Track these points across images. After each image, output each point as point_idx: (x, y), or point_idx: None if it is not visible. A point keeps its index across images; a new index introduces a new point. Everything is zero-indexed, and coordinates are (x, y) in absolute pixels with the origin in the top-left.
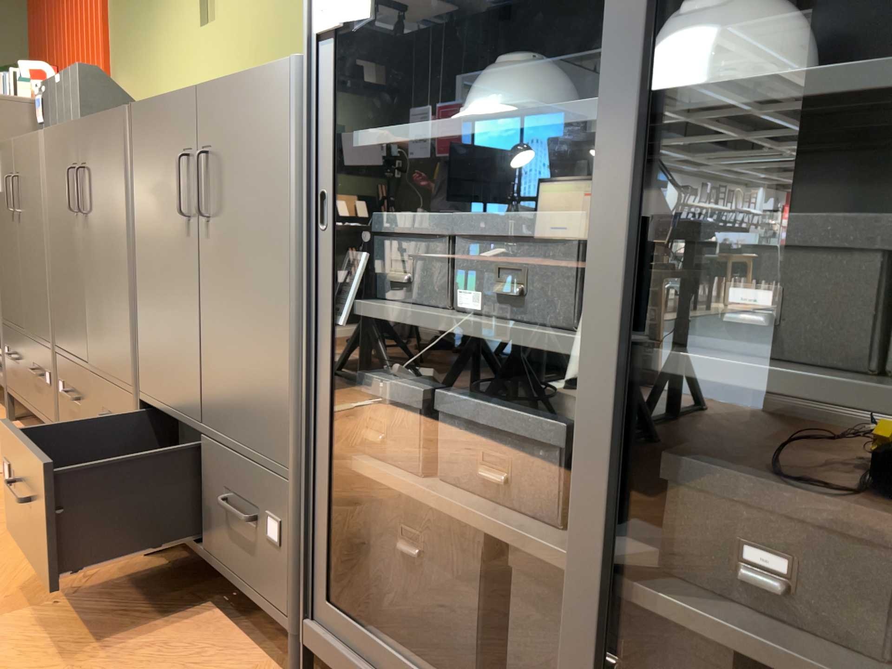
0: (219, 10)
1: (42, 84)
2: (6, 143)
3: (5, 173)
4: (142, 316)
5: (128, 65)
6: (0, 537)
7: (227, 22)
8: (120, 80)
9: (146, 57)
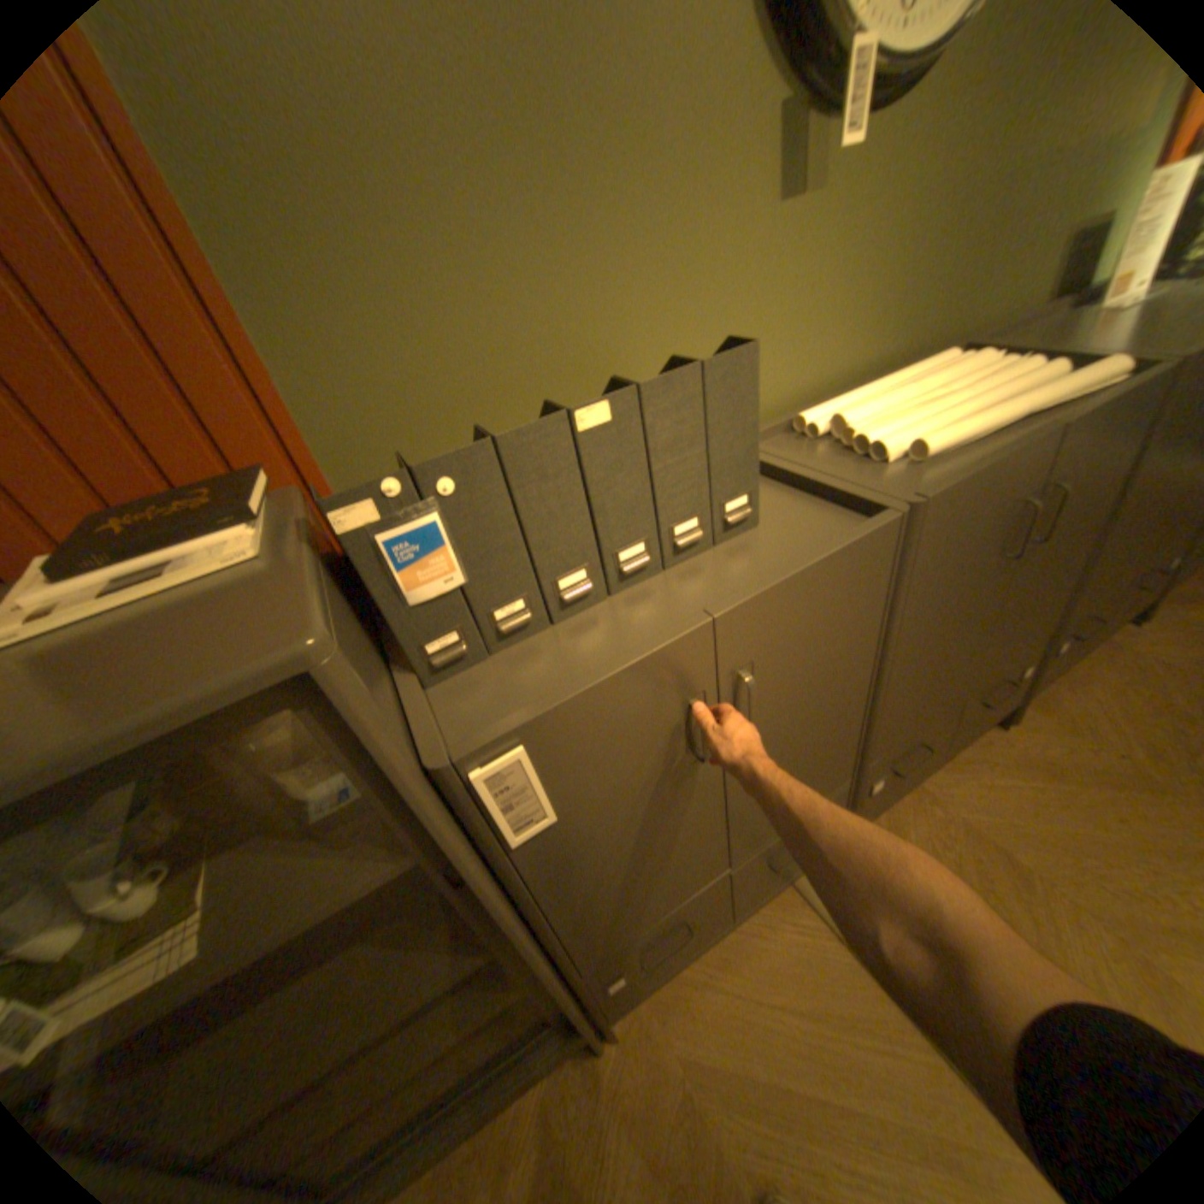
0: (840, 163)
1: (406, 471)
2: (619, 665)
3: (623, 734)
4: (1105, 557)
5: (412, 311)
6: (1035, 851)
7: (856, 191)
8: (358, 366)
9: (536, 277)
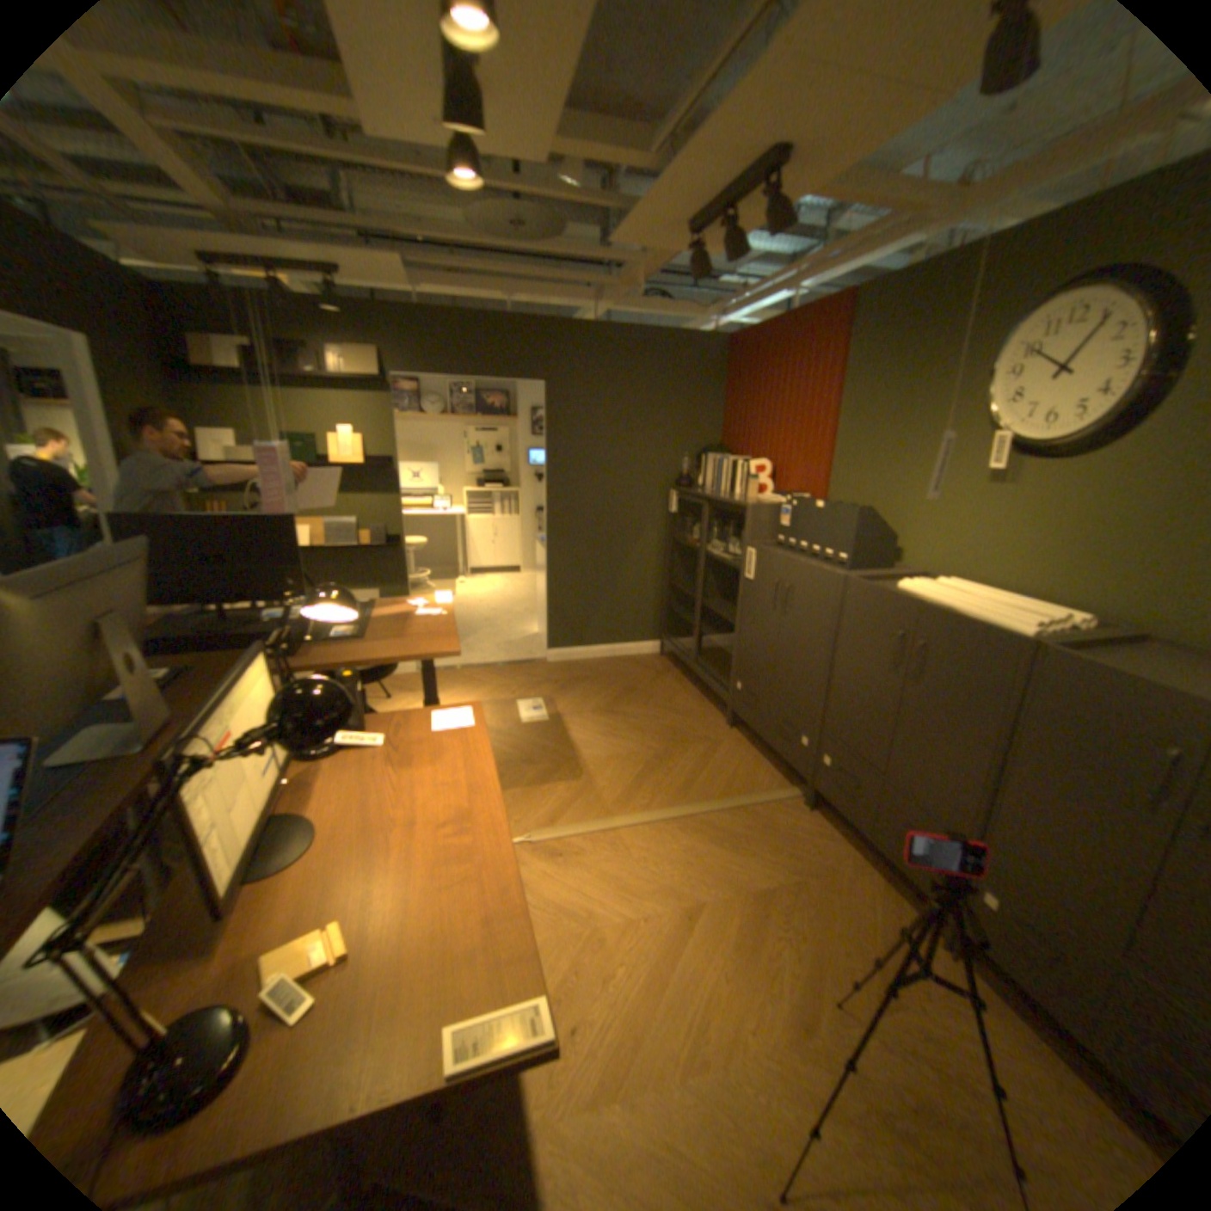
0: (1030, 475)
1: (792, 497)
2: (773, 551)
3: (768, 572)
4: (1017, 810)
5: (859, 476)
6: (822, 892)
7: (1041, 490)
8: (844, 484)
9: (889, 478)
